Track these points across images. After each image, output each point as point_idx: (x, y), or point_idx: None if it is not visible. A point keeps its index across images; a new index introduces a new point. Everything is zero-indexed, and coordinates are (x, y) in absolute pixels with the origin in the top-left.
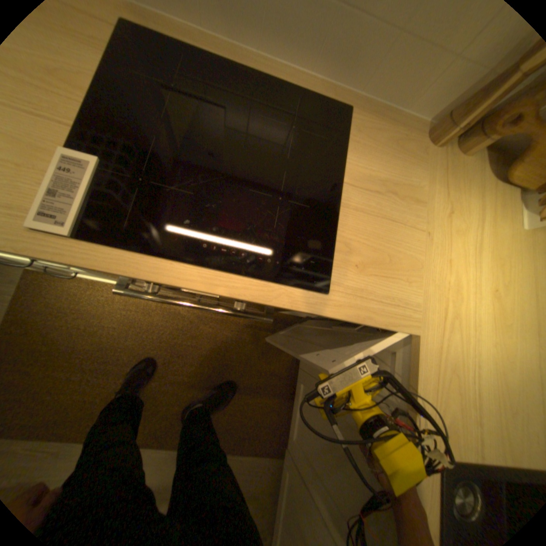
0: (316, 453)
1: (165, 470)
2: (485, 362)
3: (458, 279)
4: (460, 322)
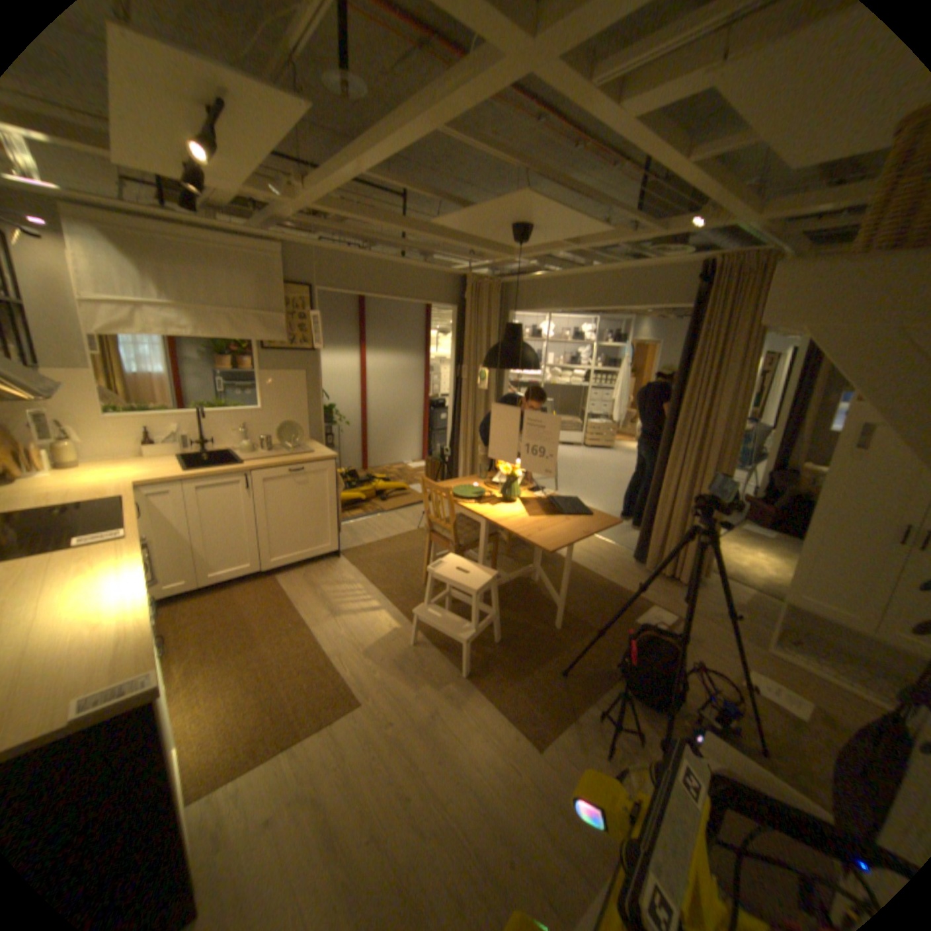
0: (238, 538)
1: (314, 610)
2: (139, 472)
3: (97, 481)
4: (122, 477)
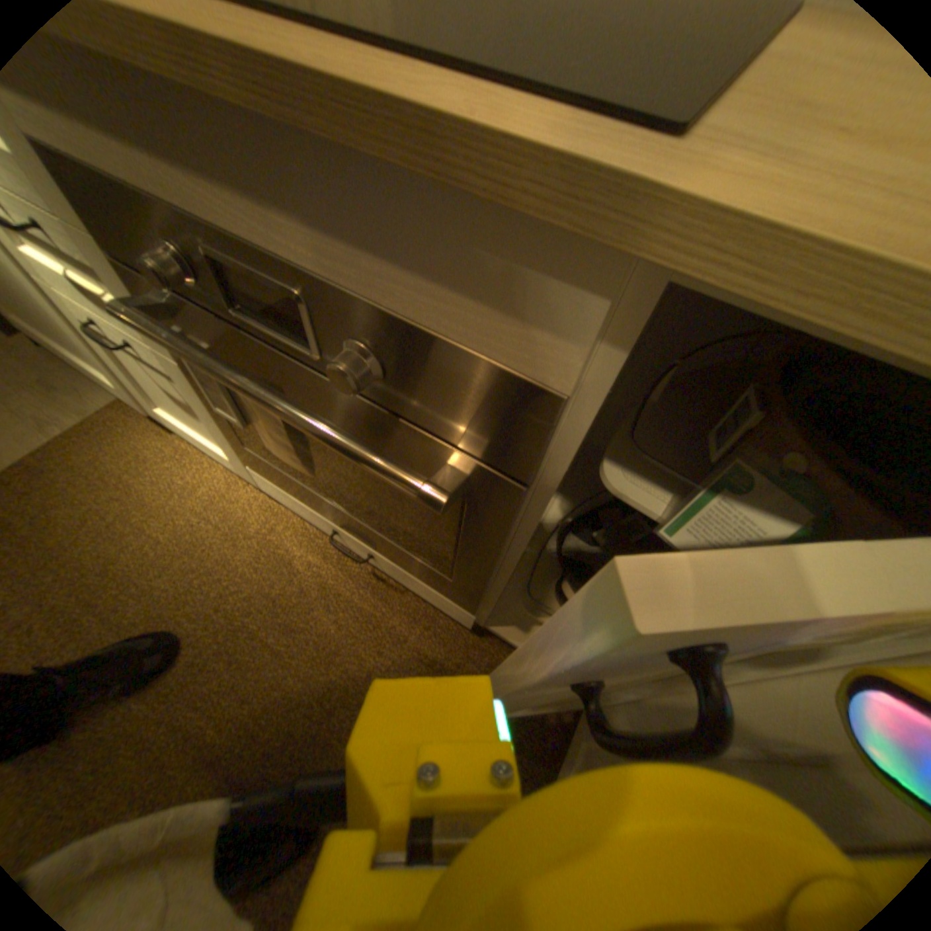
0: None
1: None
2: None
3: None
4: None
